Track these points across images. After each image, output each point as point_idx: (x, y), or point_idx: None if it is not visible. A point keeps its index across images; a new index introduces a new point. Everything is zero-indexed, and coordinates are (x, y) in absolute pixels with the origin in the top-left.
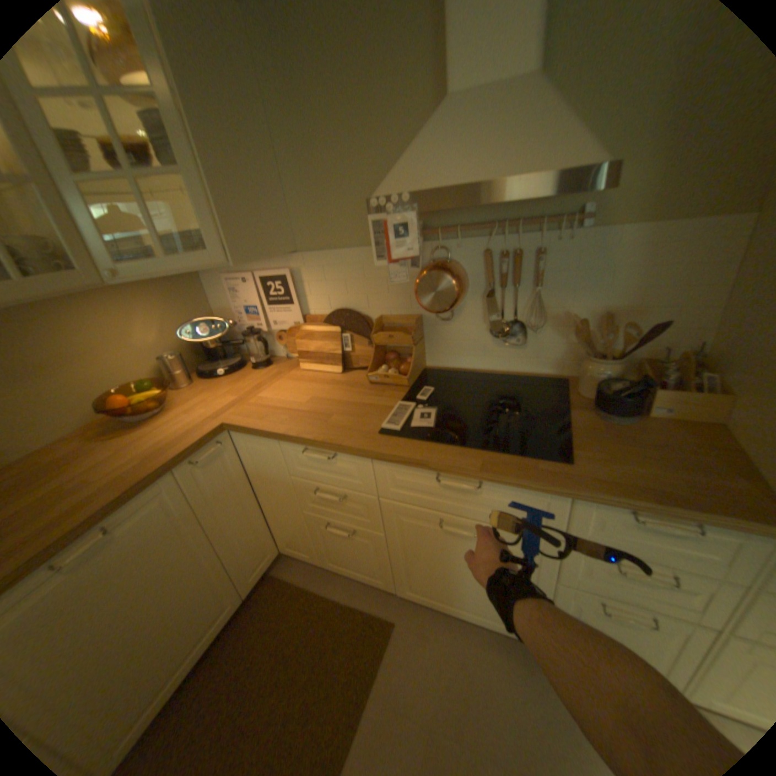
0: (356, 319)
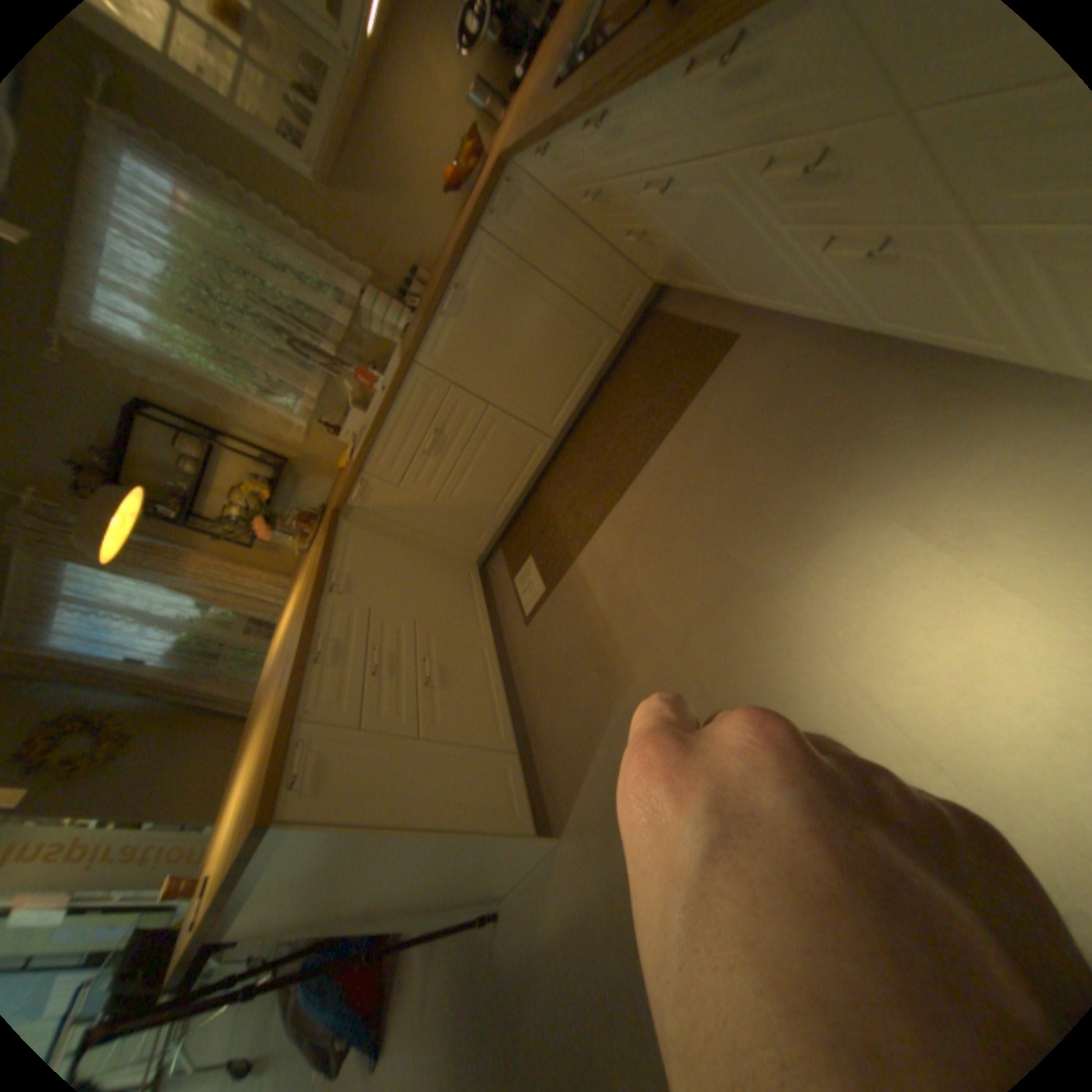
0: None
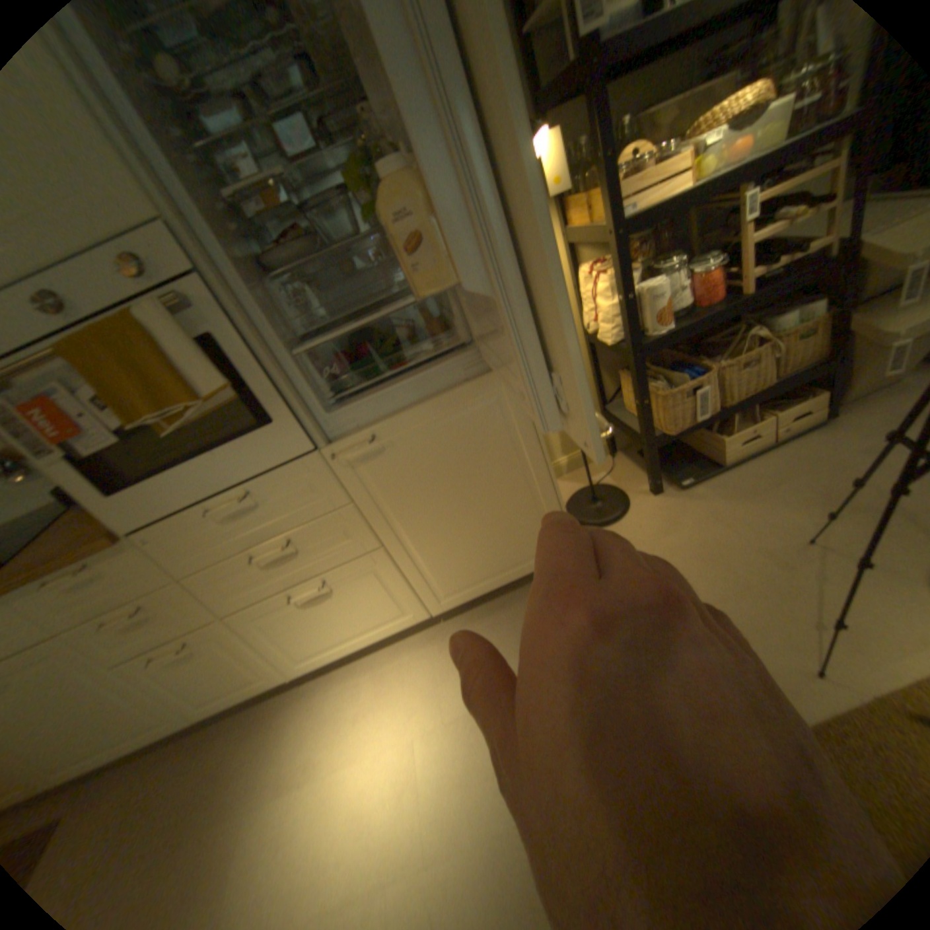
0: None
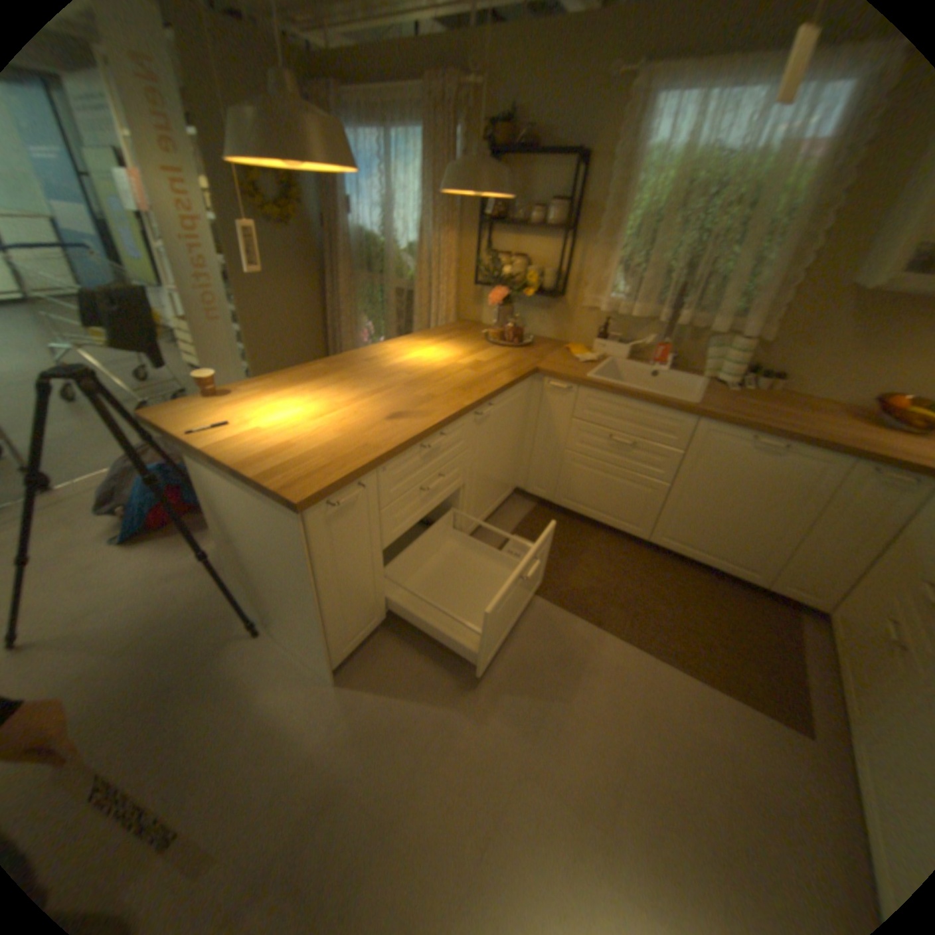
0: None
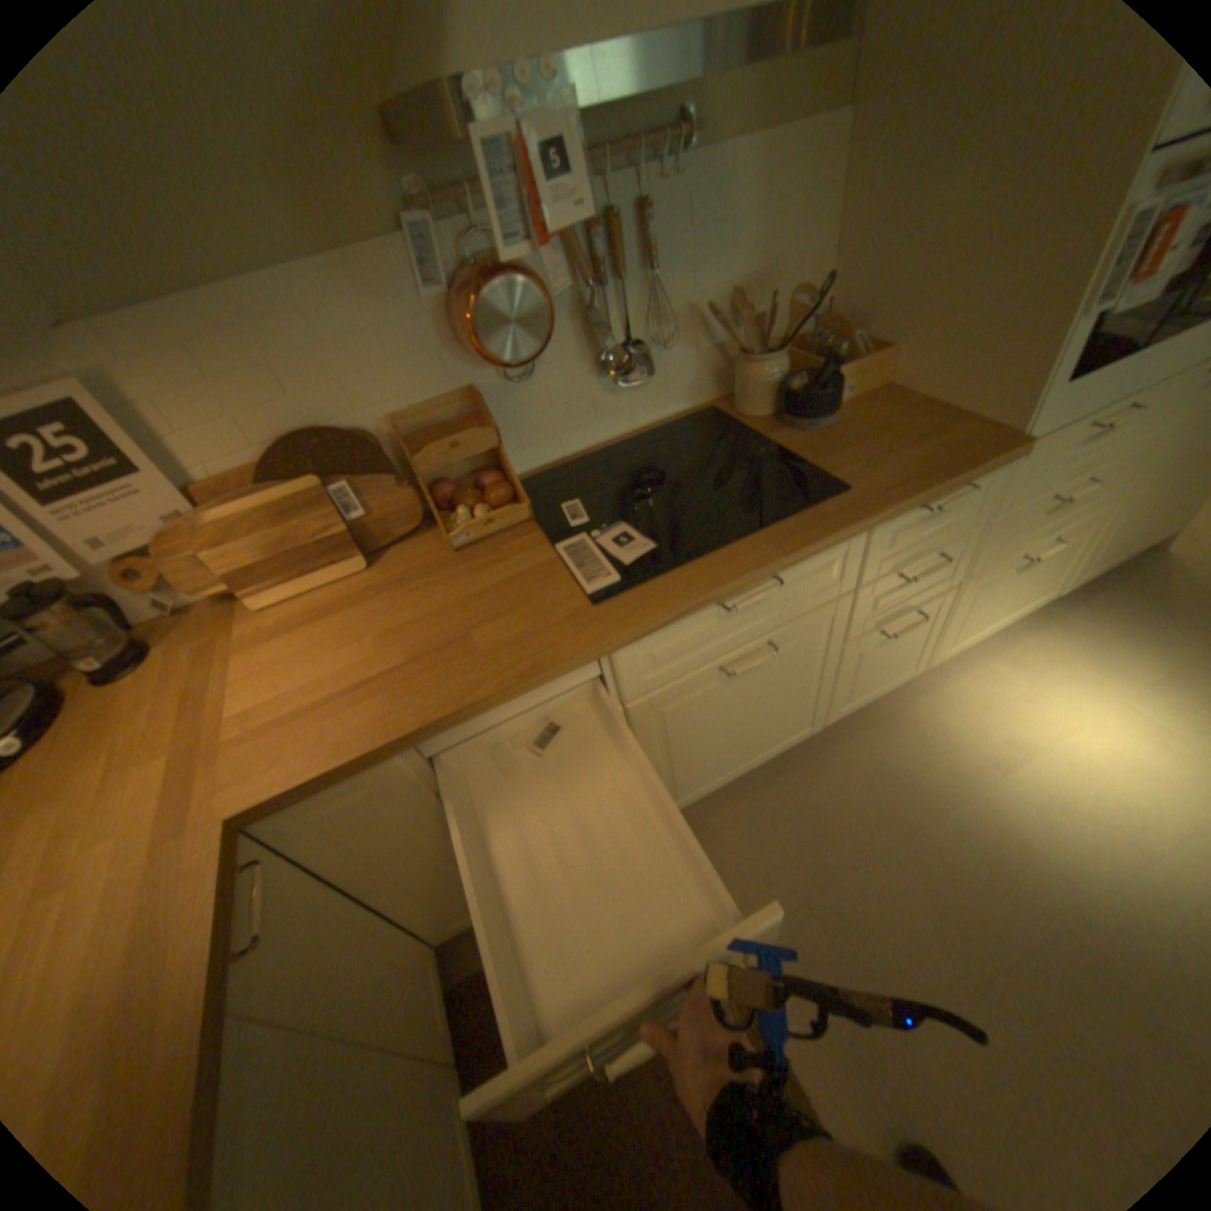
0: (340, 442)
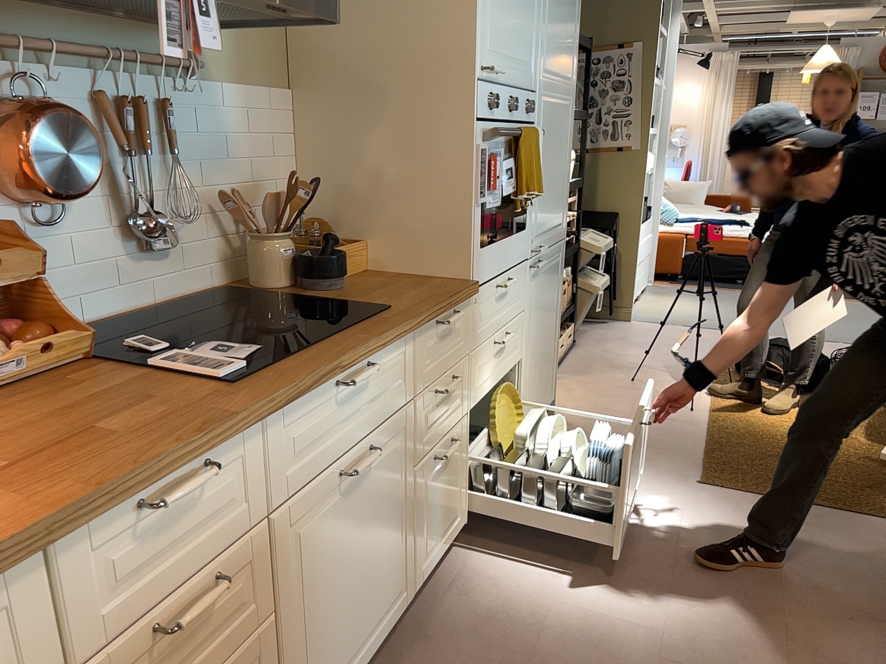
0: None
